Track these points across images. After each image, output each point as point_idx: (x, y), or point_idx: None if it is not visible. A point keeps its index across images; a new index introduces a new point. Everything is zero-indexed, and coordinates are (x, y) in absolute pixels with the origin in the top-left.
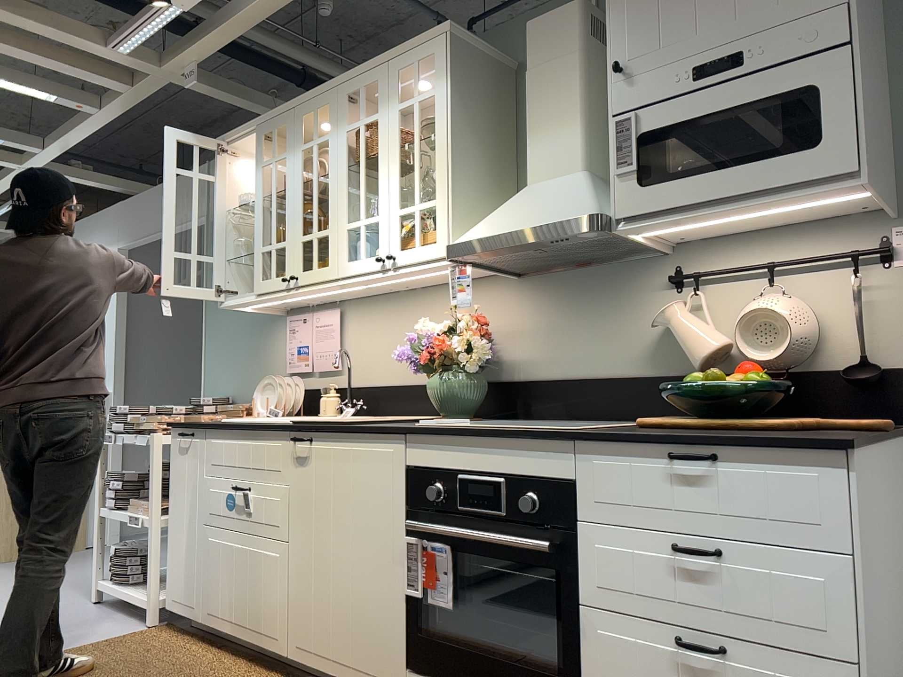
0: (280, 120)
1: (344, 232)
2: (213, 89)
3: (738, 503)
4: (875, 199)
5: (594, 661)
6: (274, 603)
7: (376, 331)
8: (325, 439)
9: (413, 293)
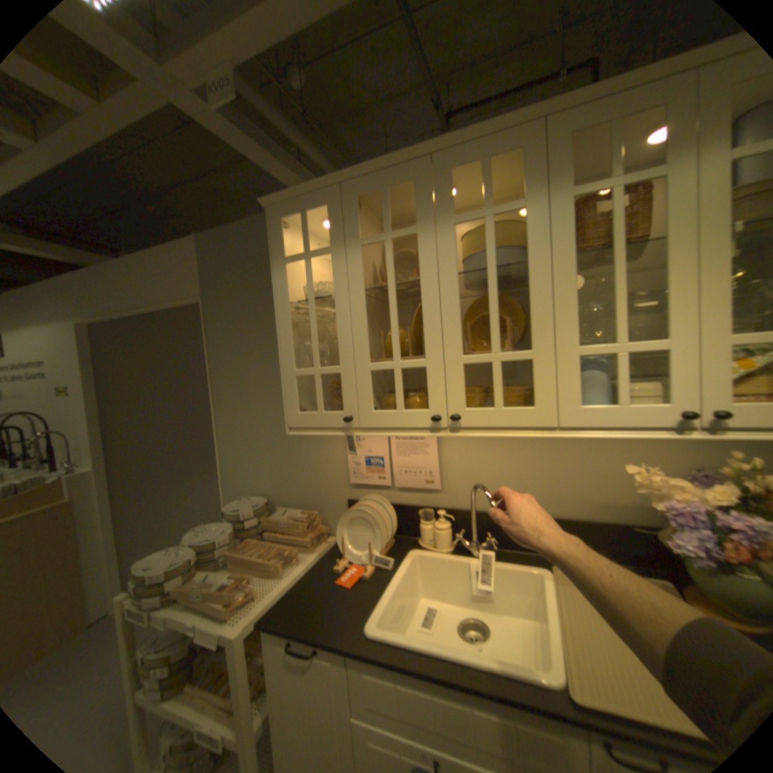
0: (395, 173)
1: (576, 360)
2: (232, 124)
3: None
4: None
5: None
6: None
7: (496, 451)
8: None
9: None
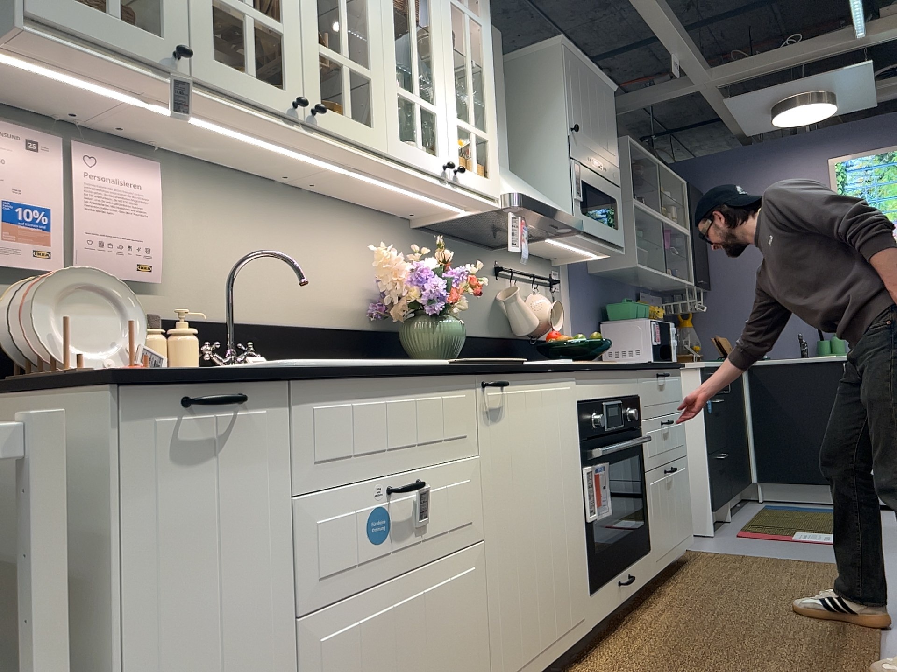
0: None
1: (395, 96)
2: None
3: (670, 395)
4: (591, 258)
5: (651, 502)
6: (473, 646)
7: (235, 232)
8: (517, 381)
9: (300, 196)
